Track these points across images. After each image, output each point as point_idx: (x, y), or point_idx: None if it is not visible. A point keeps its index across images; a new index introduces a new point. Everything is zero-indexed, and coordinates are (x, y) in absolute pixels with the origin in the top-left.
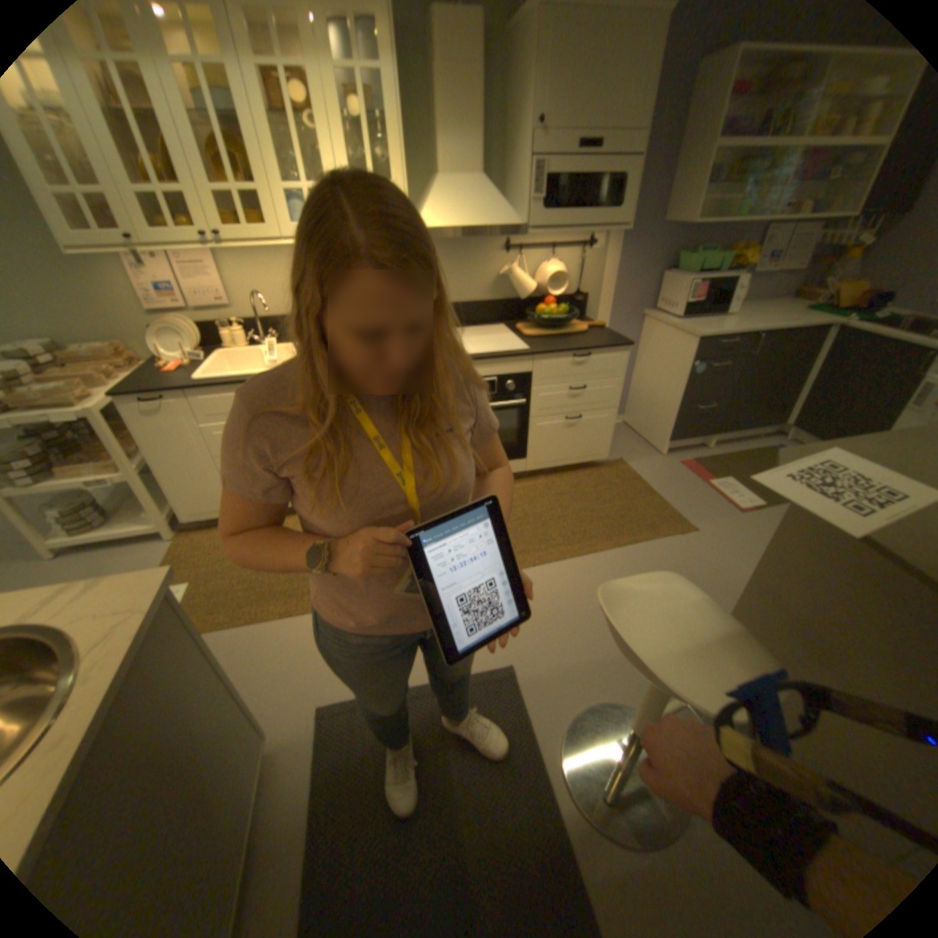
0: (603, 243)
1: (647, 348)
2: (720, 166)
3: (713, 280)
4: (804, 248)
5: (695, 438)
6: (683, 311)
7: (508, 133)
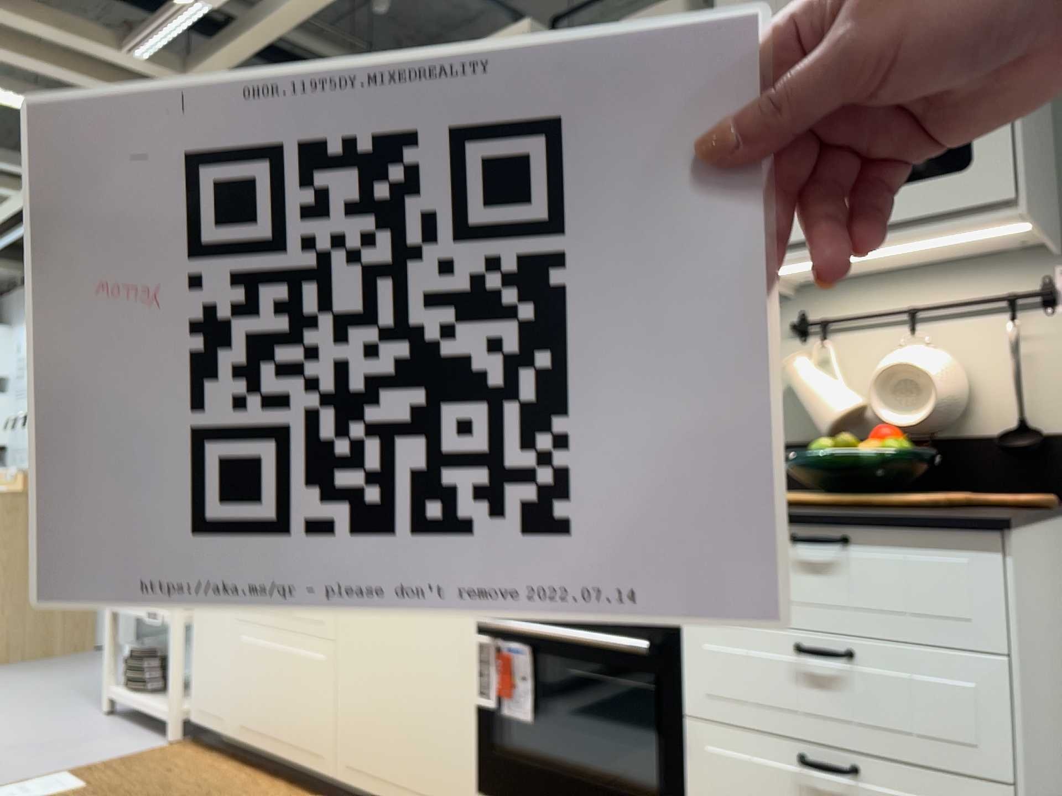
0: None
1: None
2: None
3: None
4: None
5: None
6: None
7: None
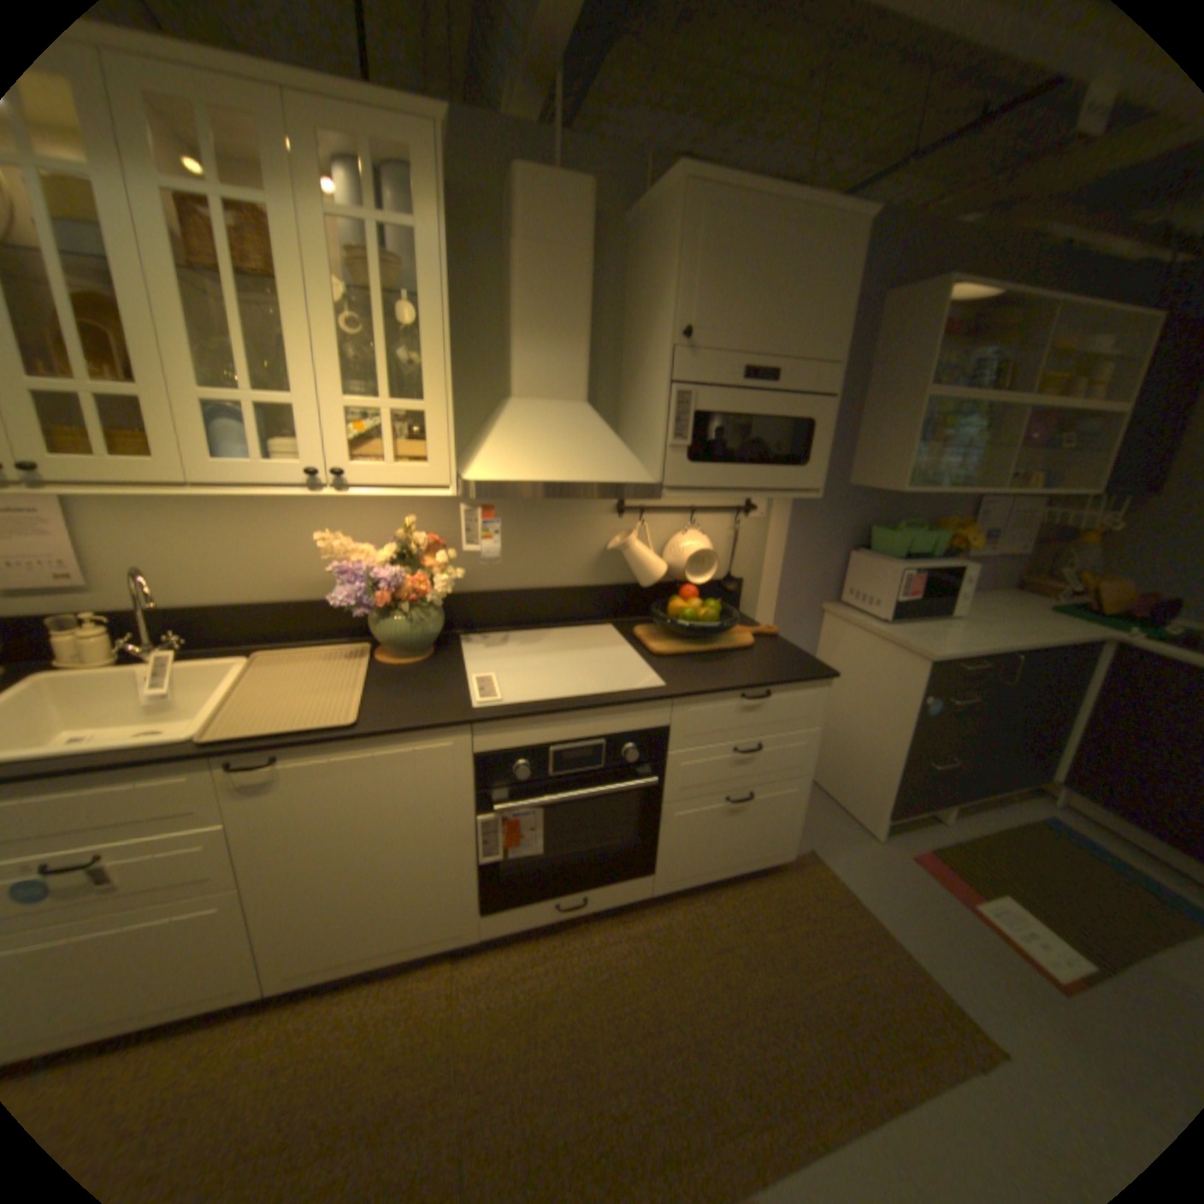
0: (764, 509)
1: (833, 660)
2: (921, 419)
3: (933, 571)
4: (1027, 528)
5: (930, 814)
6: (890, 612)
7: (627, 351)
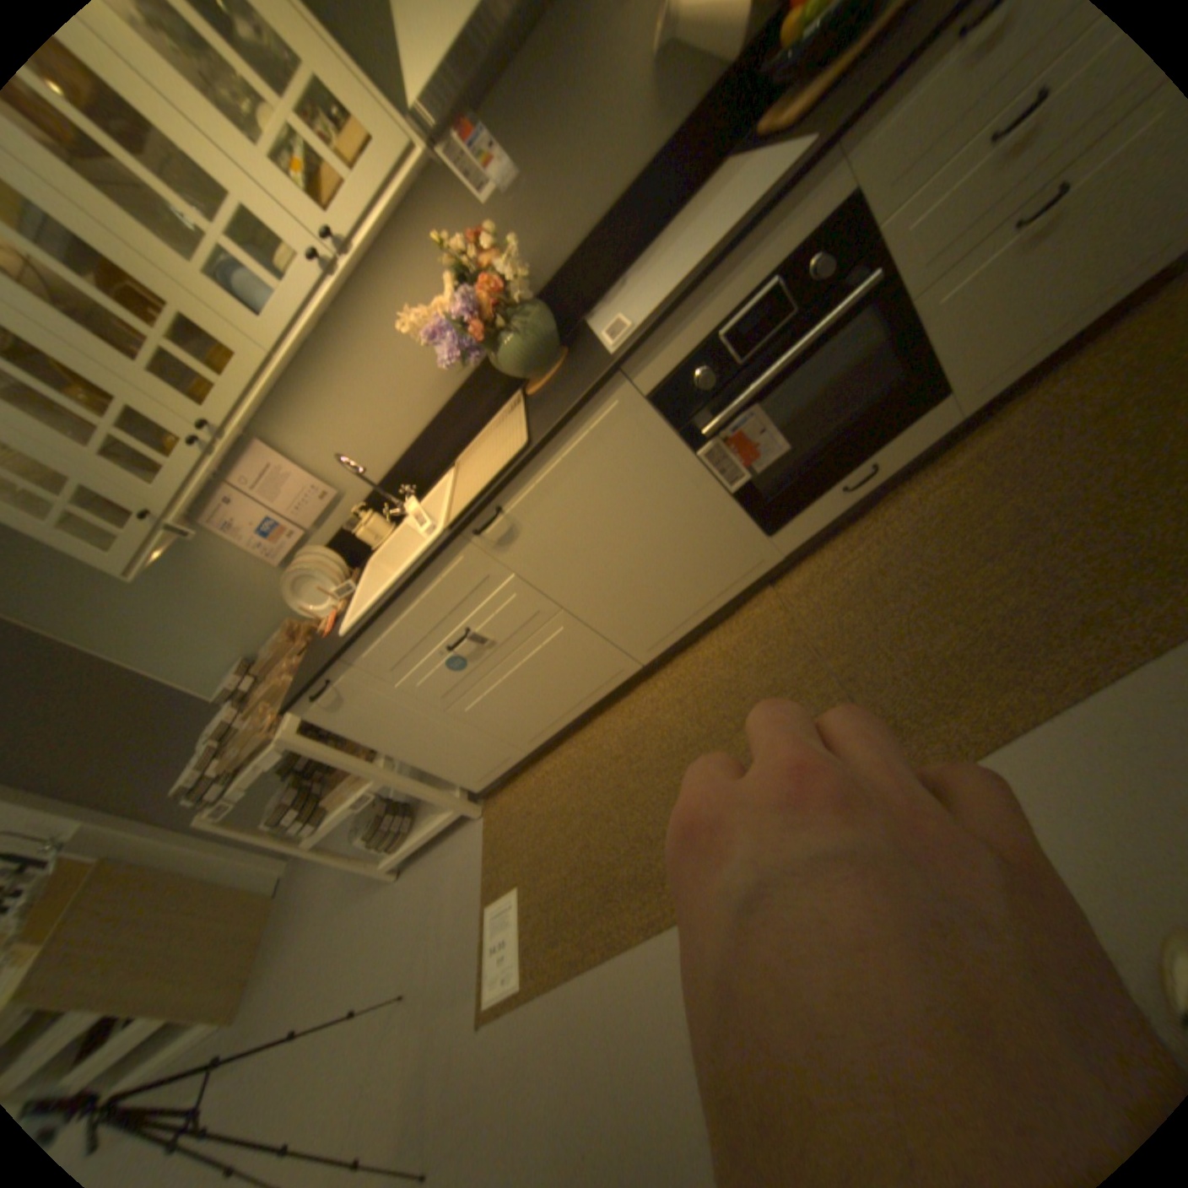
0: None
1: None
2: None
3: None
4: None
5: None
6: None
7: None
